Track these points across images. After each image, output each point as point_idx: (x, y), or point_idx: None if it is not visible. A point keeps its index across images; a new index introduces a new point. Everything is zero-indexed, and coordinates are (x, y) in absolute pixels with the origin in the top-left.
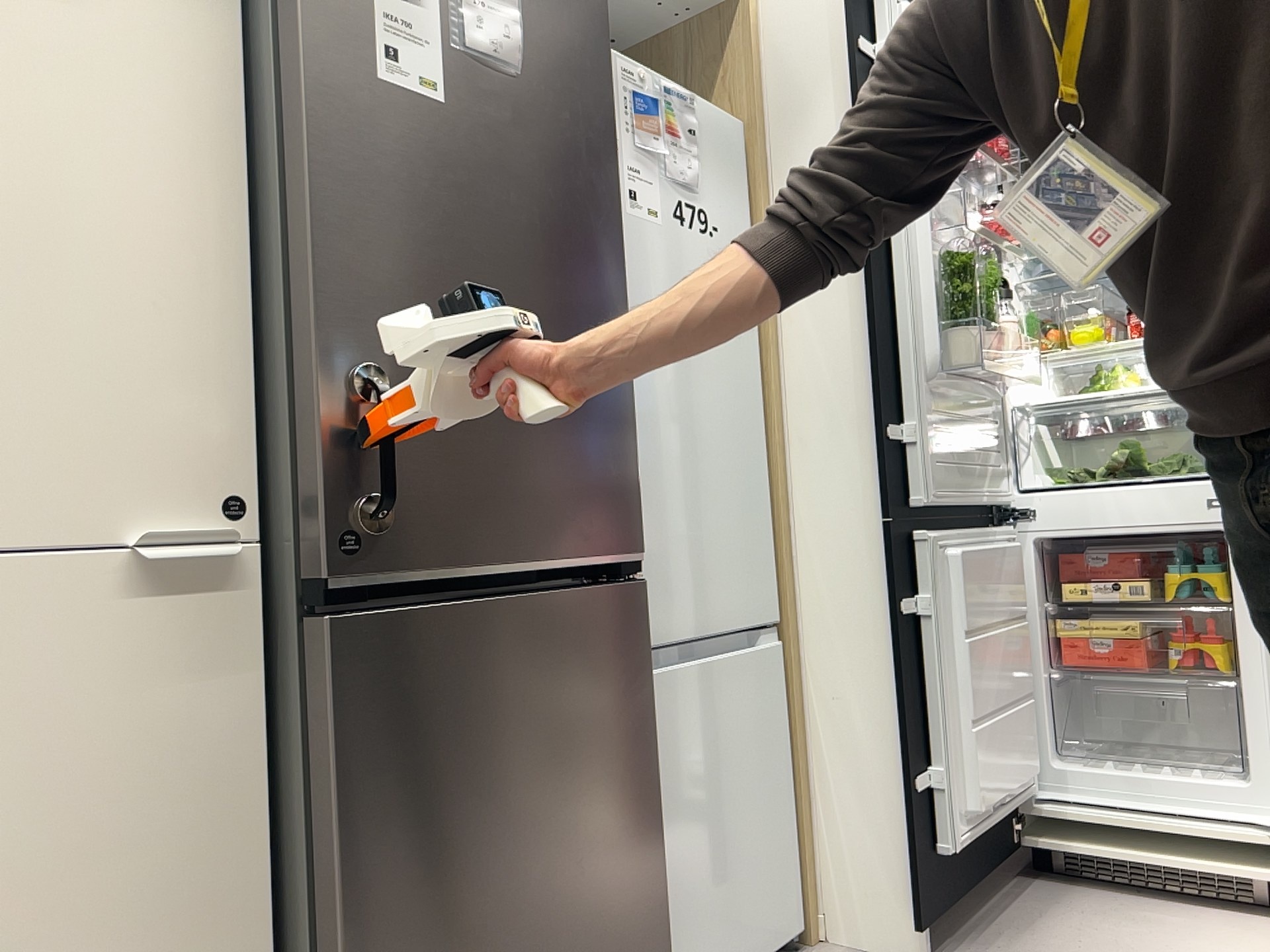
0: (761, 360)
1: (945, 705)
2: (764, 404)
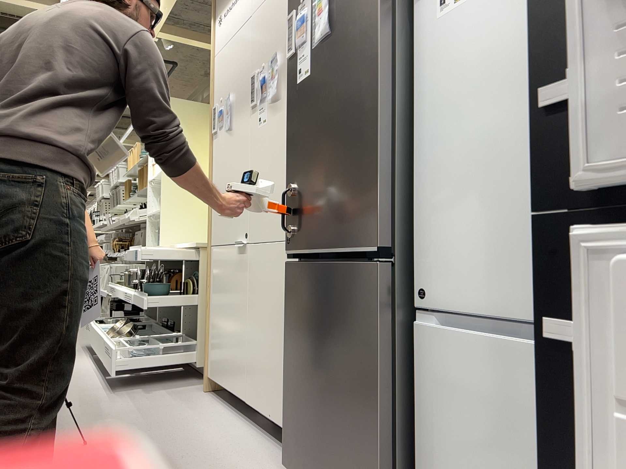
0: None
1: None
2: None
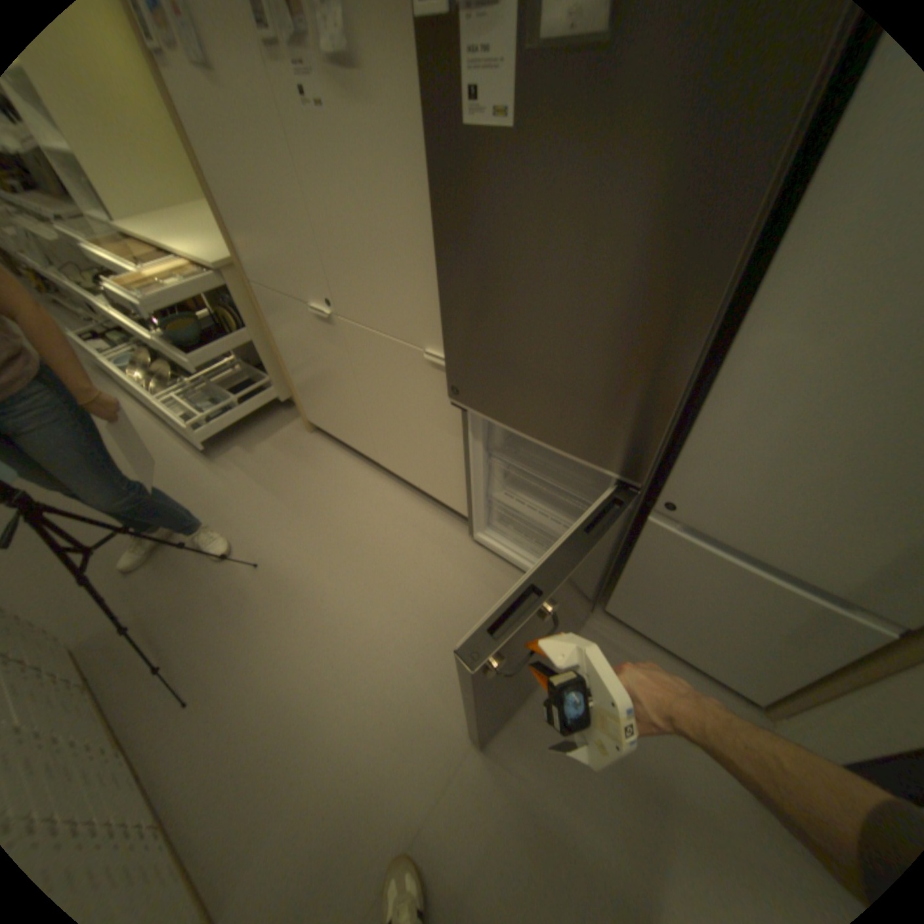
0: None
1: None
2: None
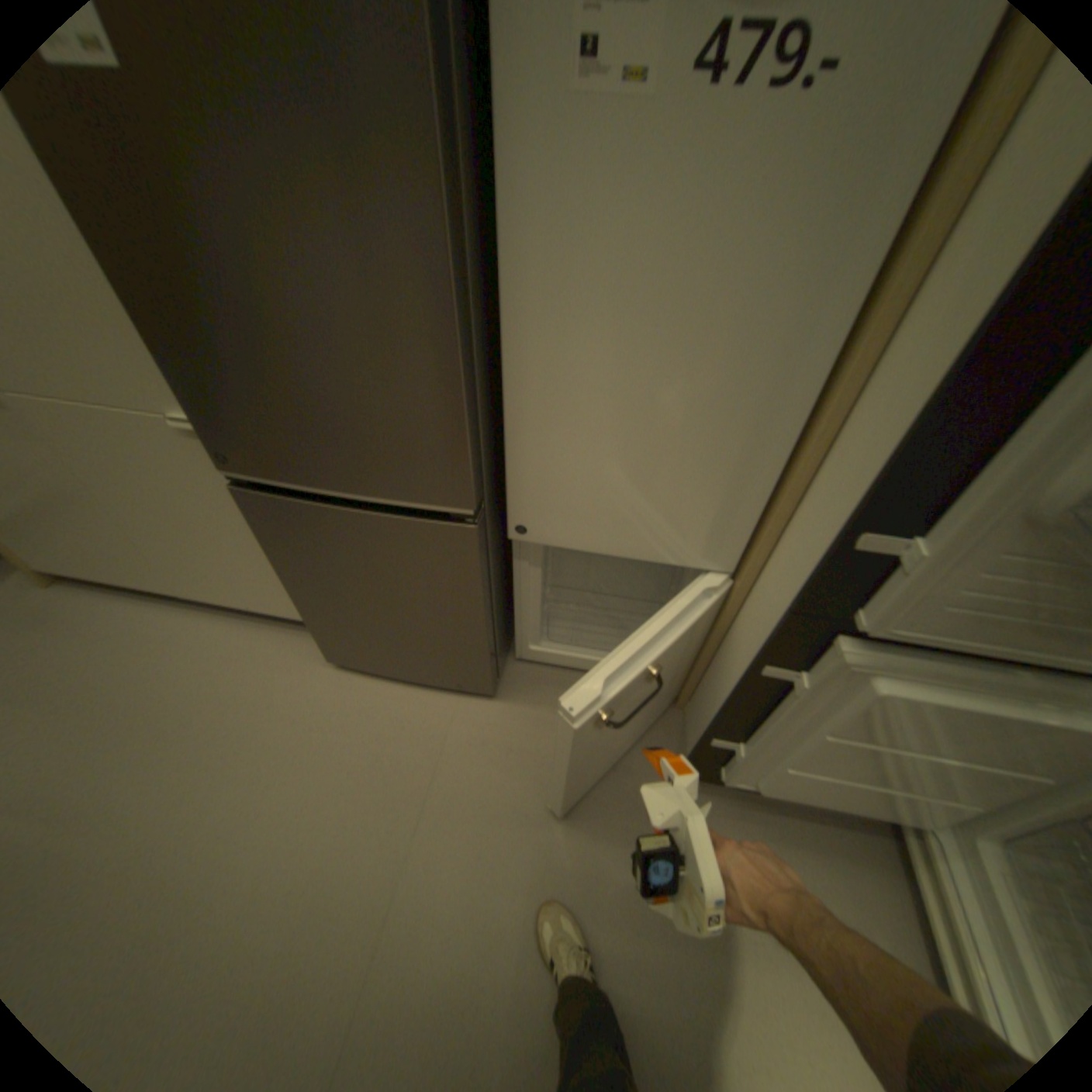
0: (868, 310)
1: (769, 737)
2: (836, 374)
